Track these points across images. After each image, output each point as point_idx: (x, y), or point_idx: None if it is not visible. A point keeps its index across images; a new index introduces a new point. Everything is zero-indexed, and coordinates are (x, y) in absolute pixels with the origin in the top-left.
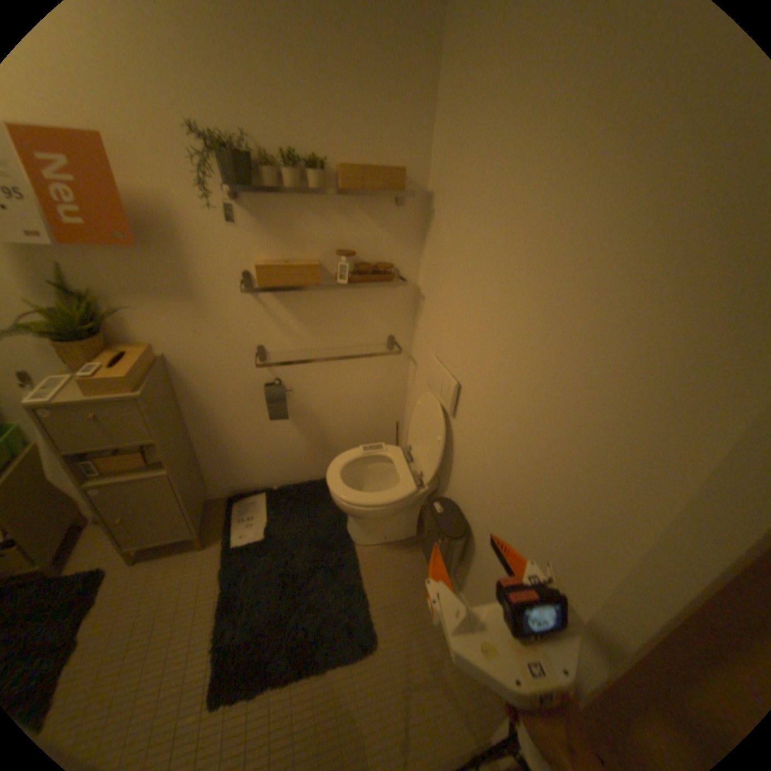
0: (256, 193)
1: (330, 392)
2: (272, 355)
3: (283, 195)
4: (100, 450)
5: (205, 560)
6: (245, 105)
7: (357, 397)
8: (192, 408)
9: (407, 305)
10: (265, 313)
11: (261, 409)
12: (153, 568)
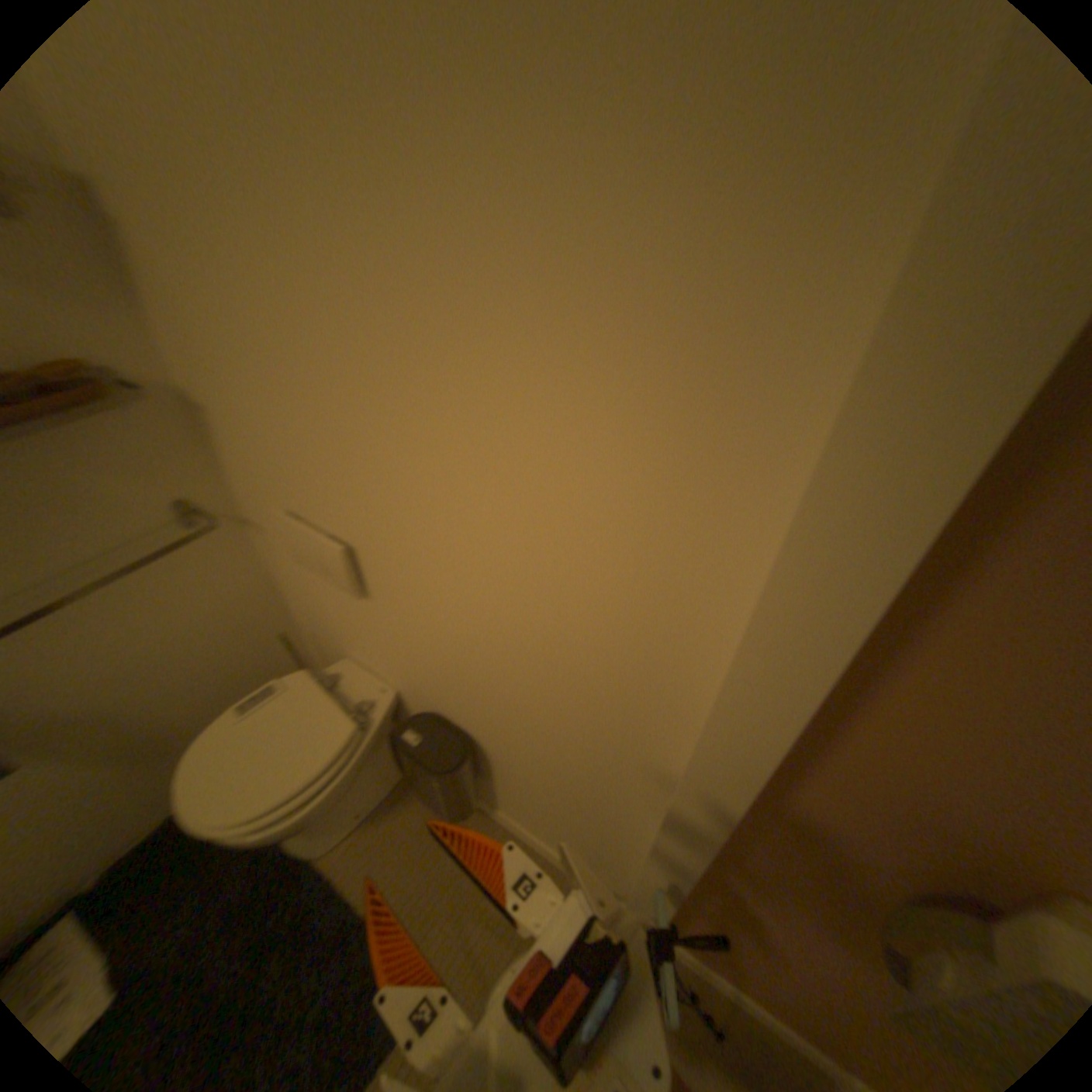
0: None
1: (89, 662)
2: None
3: None
4: None
5: None
6: None
7: (165, 637)
8: None
9: (167, 432)
10: None
11: None
12: None
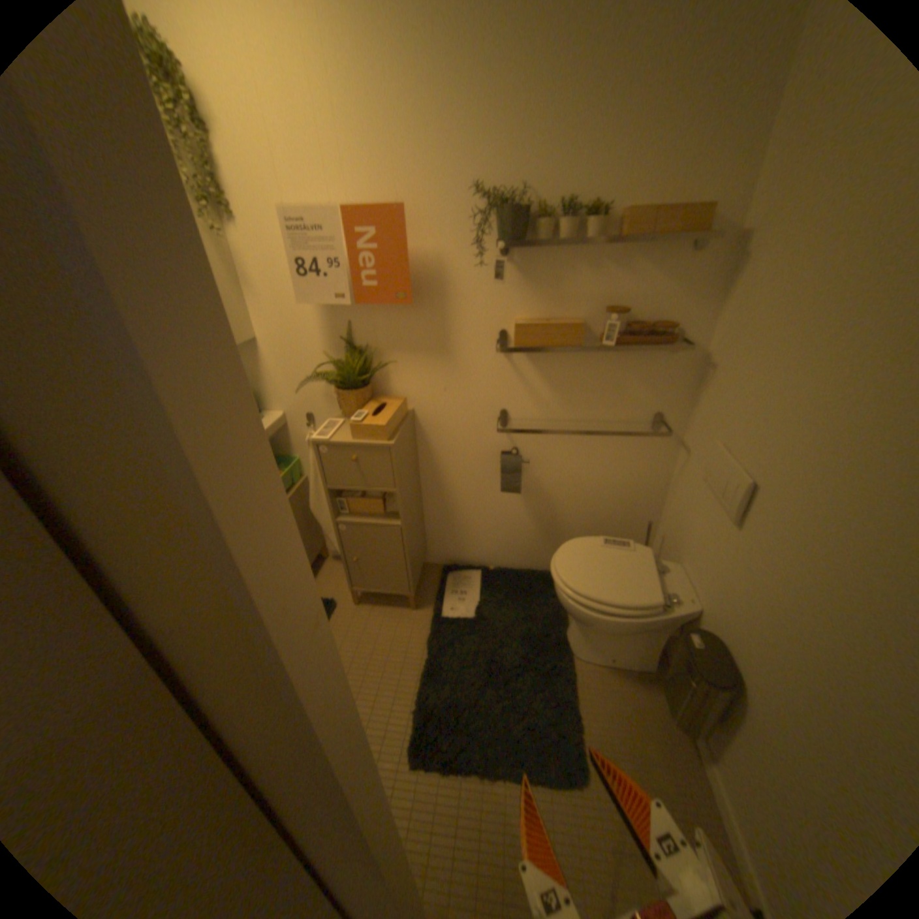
0: (527, 247)
1: (570, 471)
2: (513, 420)
3: (555, 247)
4: (353, 490)
5: (417, 620)
6: (531, 156)
7: (602, 482)
8: (428, 466)
9: (688, 375)
10: (514, 374)
11: (492, 478)
12: (373, 613)
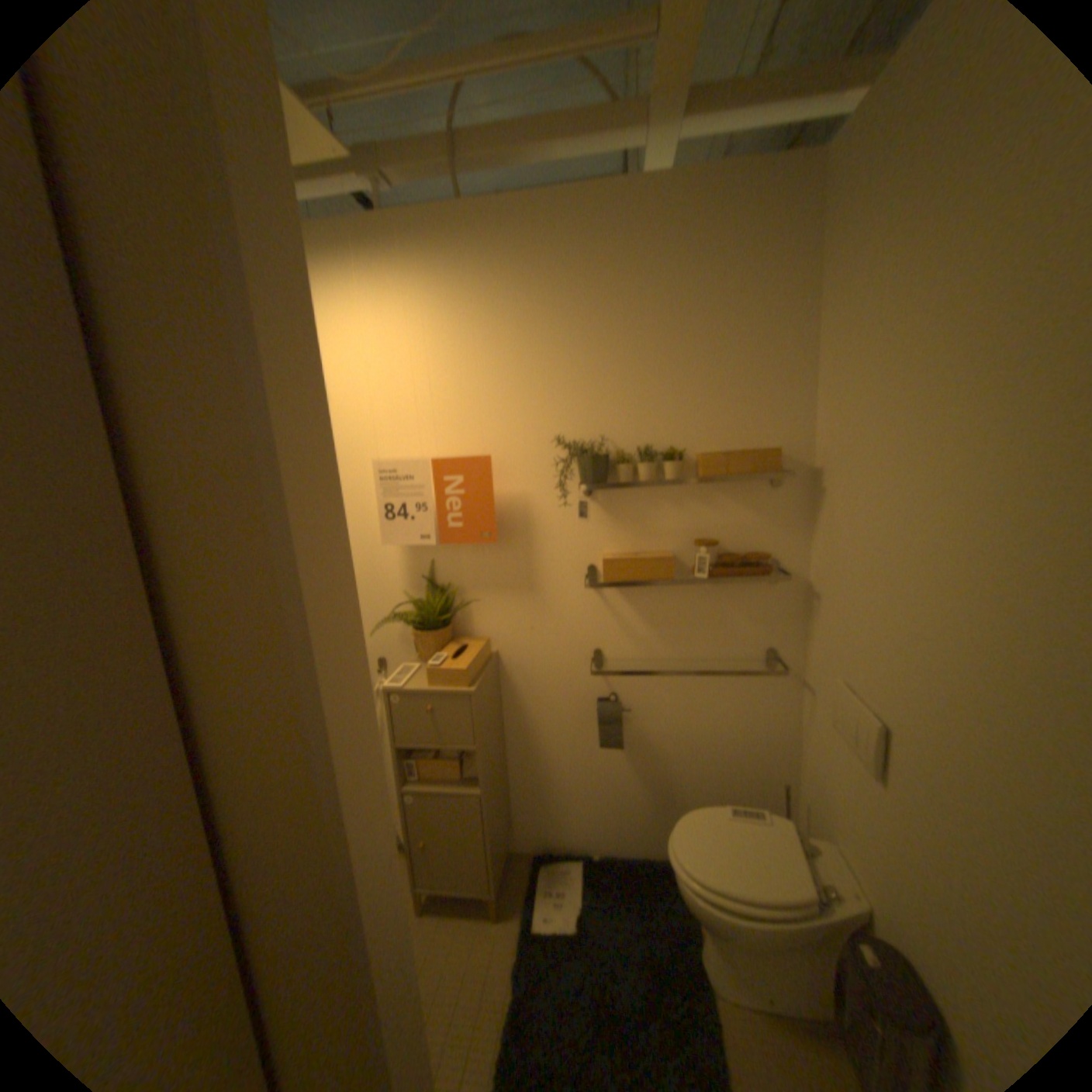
0: (609, 489)
1: (681, 721)
2: (609, 662)
3: (636, 488)
4: (425, 750)
5: (498, 941)
6: (607, 416)
7: (721, 734)
8: (514, 719)
9: (793, 607)
10: (606, 611)
11: (590, 732)
12: (439, 931)
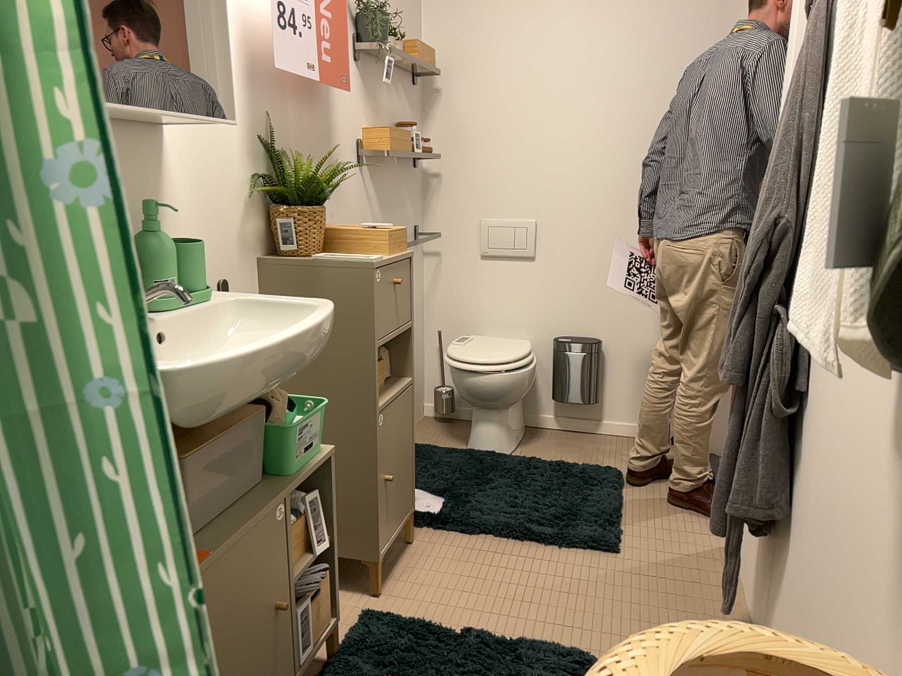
0: (366, 64)
1: None
2: None
3: (375, 69)
4: (390, 338)
5: (432, 539)
6: None
7: None
8: None
9: (421, 192)
10: (367, 194)
11: None
12: (405, 575)
